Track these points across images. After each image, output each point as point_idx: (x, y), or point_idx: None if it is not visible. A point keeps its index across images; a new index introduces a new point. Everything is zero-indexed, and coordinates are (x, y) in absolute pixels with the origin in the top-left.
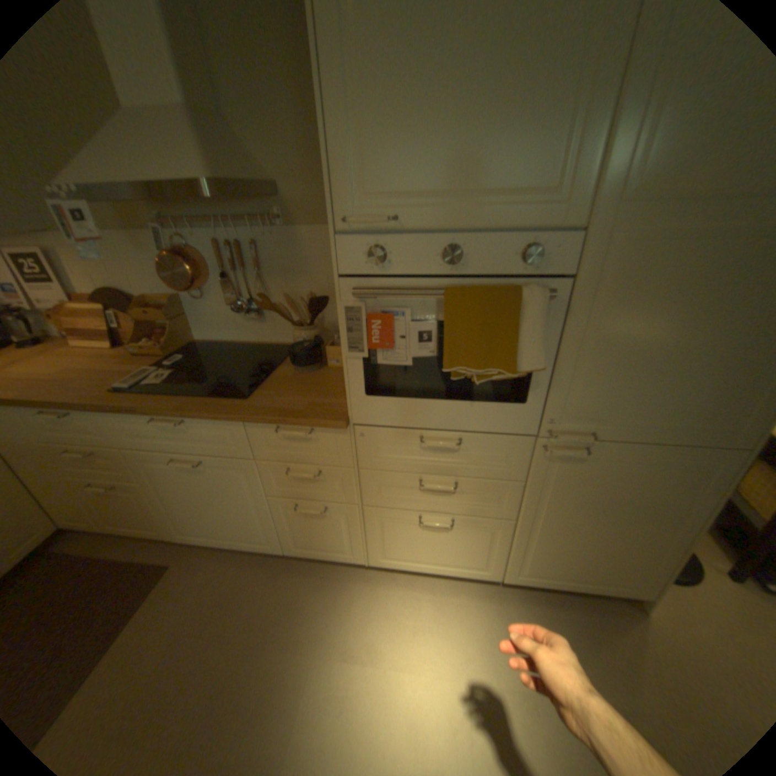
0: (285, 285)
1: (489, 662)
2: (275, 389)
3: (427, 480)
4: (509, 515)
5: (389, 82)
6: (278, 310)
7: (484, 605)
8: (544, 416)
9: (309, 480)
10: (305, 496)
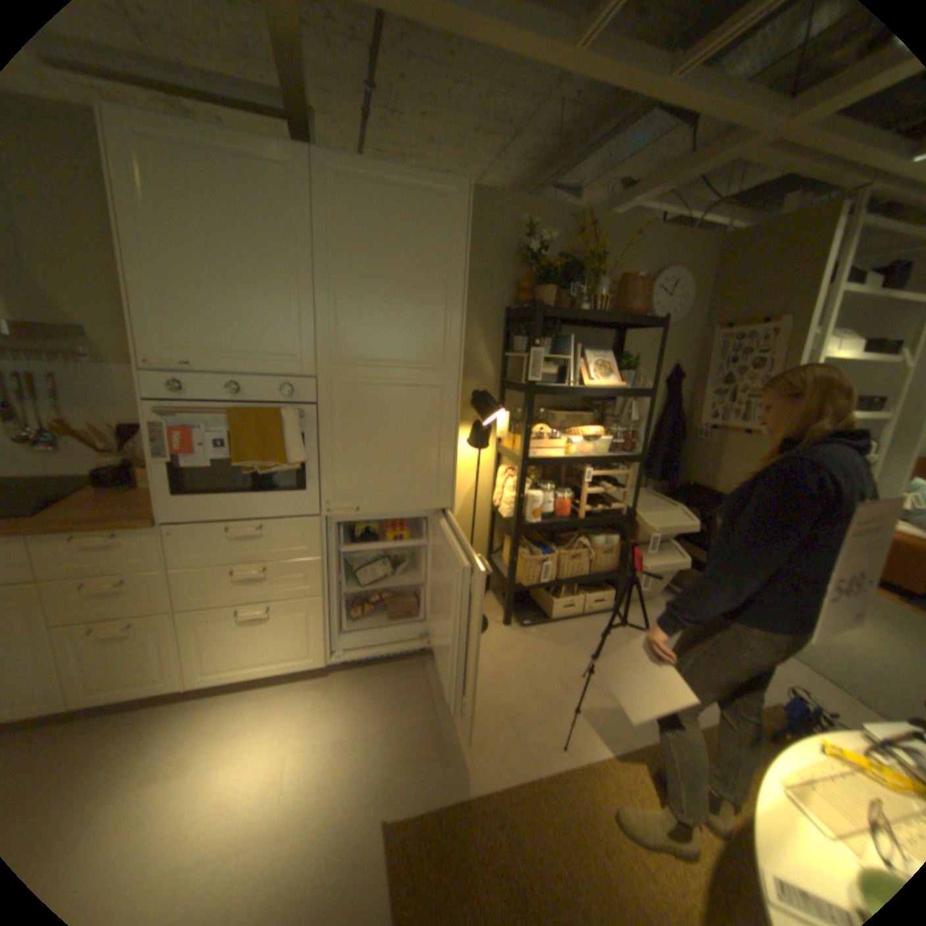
0: (89, 417)
1: (307, 733)
2: (70, 508)
3: (237, 570)
4: (315, 591)
5: (176, 291)
6: (79, 437)
7: (310, 695)
8: (320, 499)
9: (108, 595)
10: (103, 616)
